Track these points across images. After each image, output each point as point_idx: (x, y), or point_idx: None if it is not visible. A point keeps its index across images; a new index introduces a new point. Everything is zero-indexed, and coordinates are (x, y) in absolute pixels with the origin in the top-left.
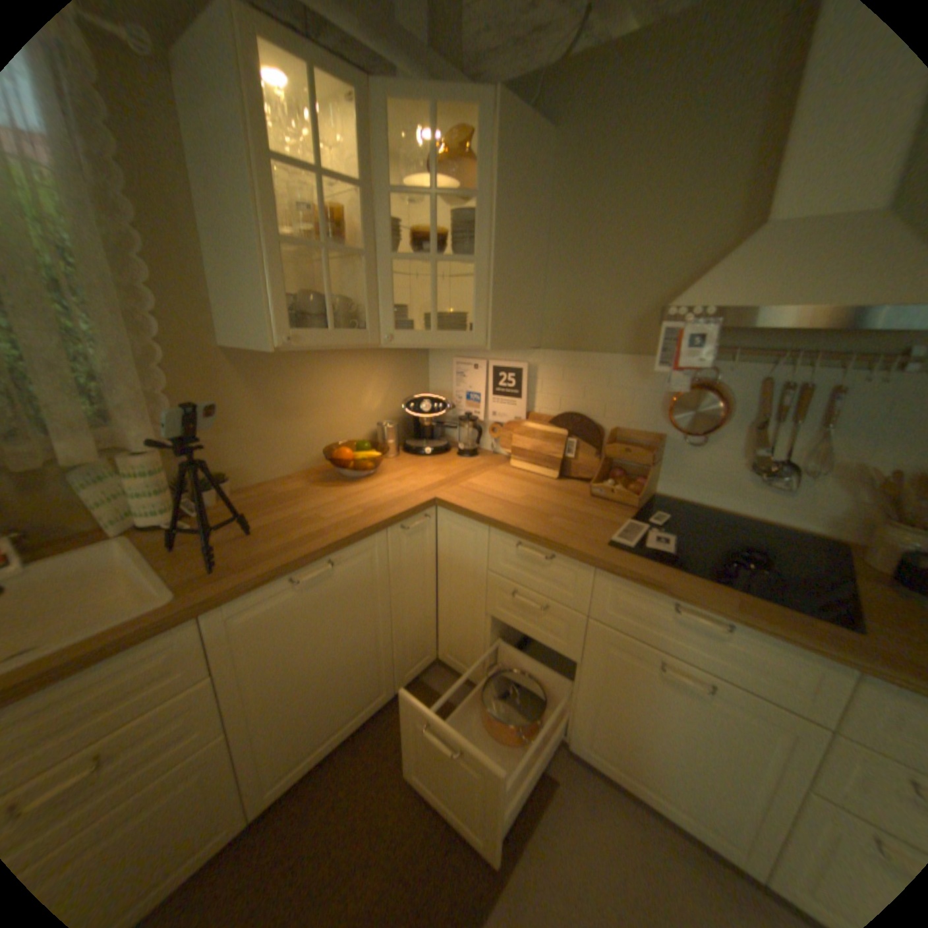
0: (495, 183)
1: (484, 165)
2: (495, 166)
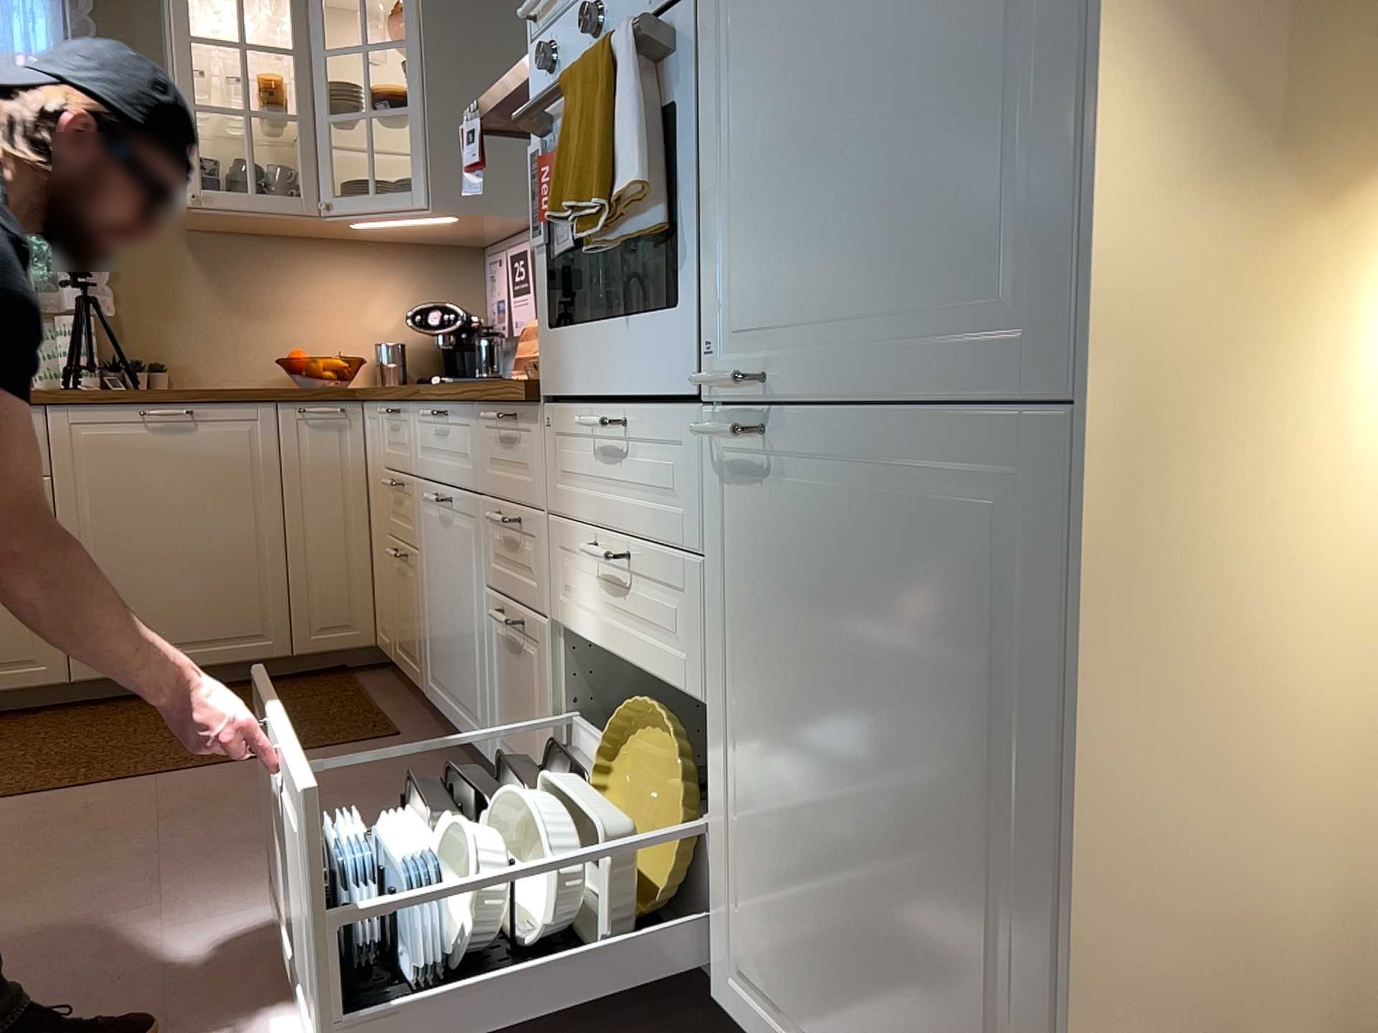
0: (423, 30)
1: (410, 14)
2: (422, 13)
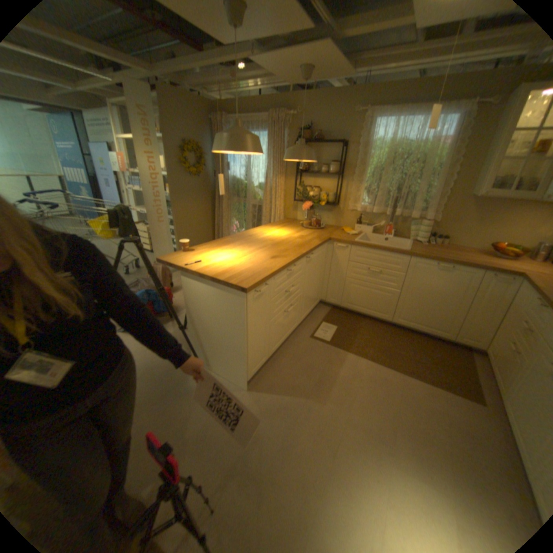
0: None
1: None
2: None
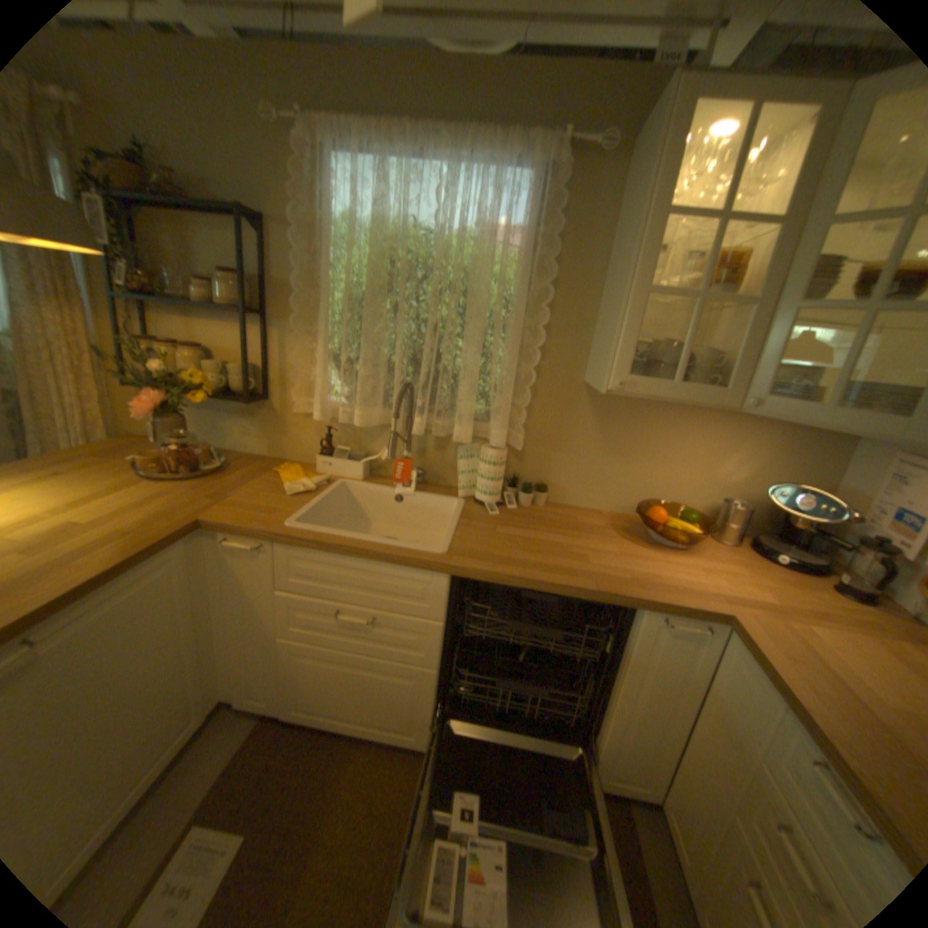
0: None
1: None
2: None
